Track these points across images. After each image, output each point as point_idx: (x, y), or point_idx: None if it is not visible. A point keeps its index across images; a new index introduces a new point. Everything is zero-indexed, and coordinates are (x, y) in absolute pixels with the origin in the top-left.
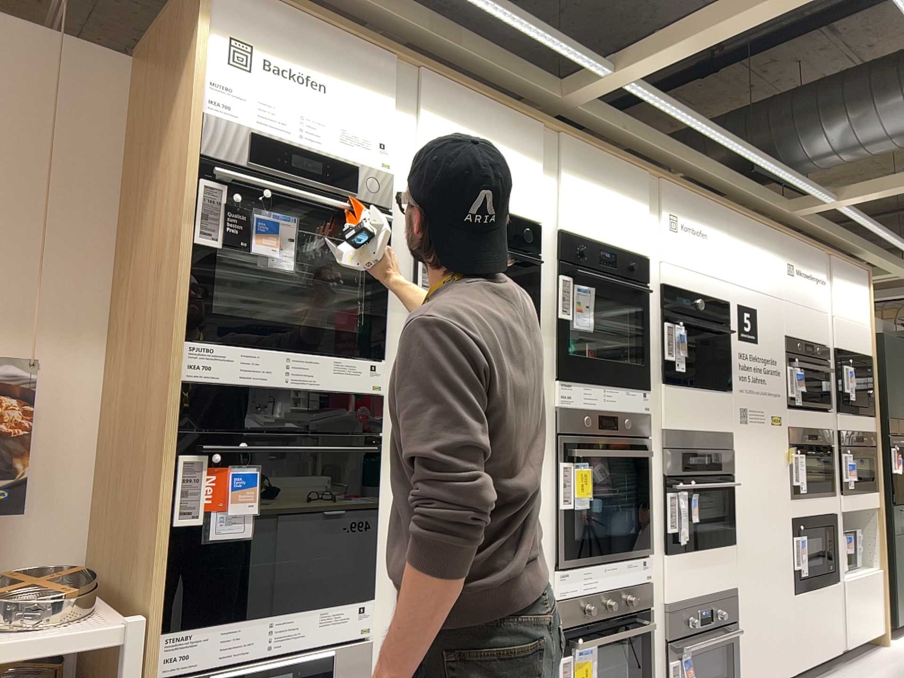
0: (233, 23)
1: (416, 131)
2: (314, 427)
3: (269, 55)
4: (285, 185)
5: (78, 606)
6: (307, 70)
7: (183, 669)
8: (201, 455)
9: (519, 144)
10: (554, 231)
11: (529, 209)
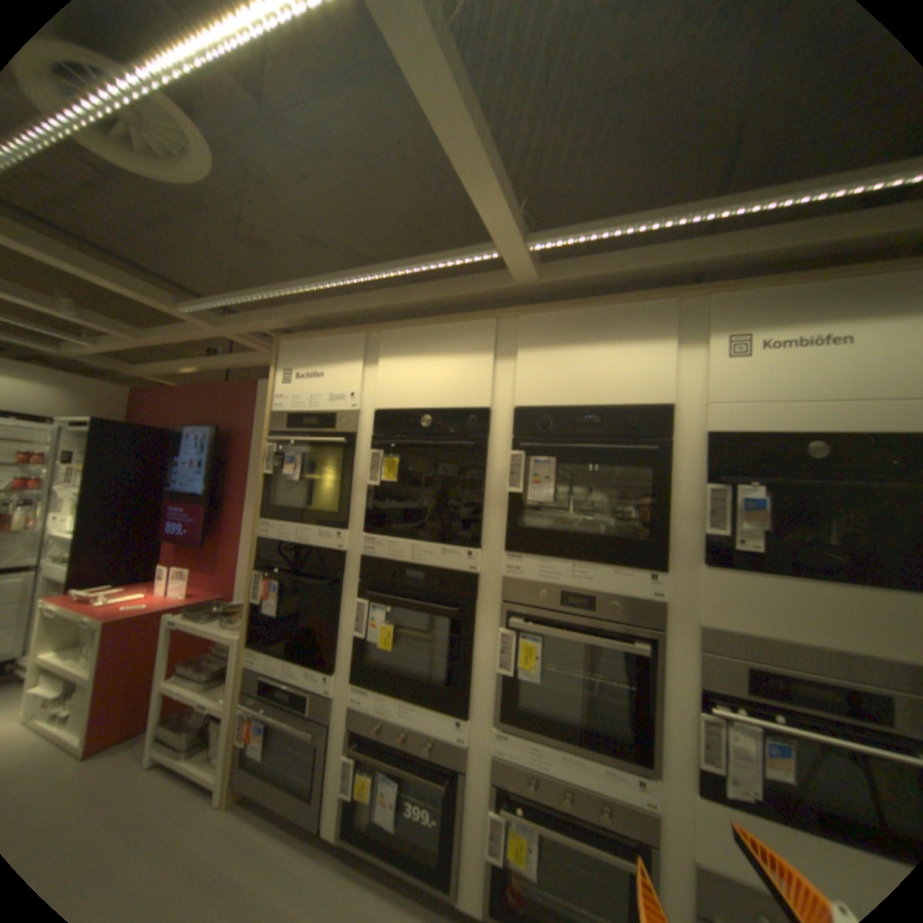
0: (278, 358)
1: (376, 369)
2: (310, 568)
3: (293, 366)
4: (299, 433)
5: (229, 630)
6: (310, 364)
7: (253, 675)
8: (254, 575)
9: (468, 340)
10: (513, 406)
11: (477, 394)
